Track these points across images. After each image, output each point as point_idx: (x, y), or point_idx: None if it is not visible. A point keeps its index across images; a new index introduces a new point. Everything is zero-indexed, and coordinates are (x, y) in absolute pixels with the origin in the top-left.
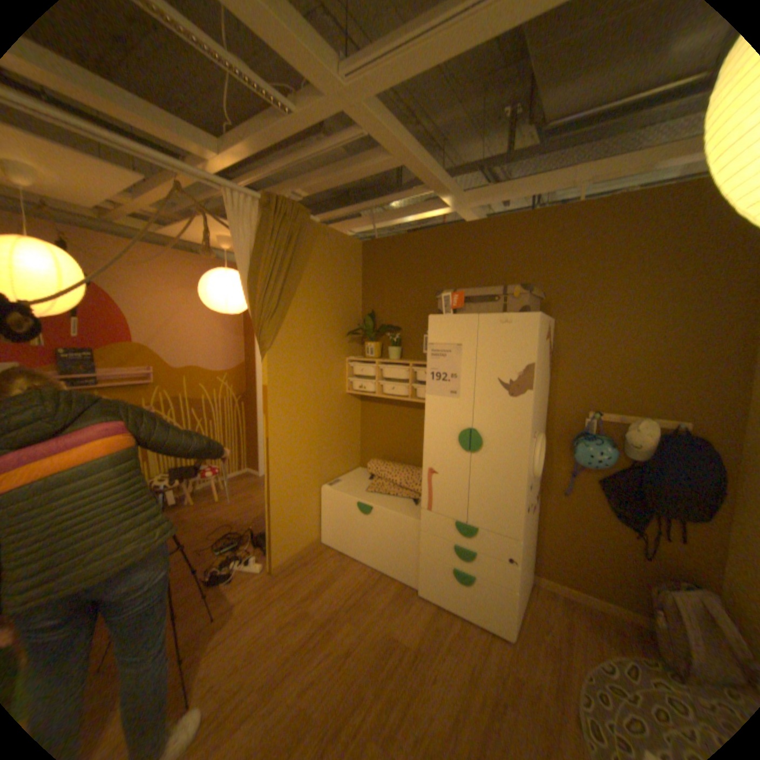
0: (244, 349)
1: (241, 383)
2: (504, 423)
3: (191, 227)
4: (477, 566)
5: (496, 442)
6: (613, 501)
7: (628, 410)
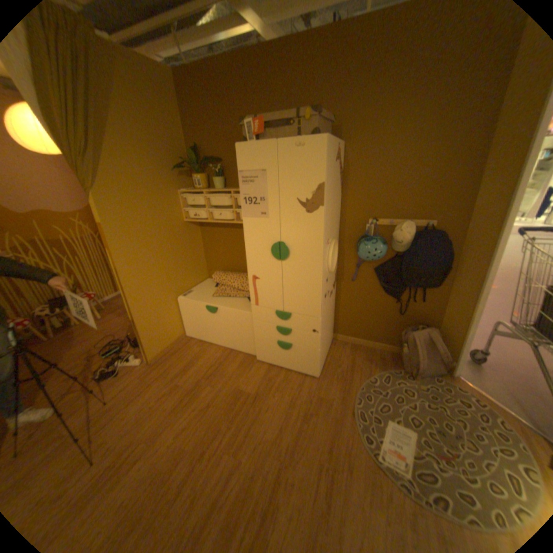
0: None
1: None
2: (304, 235)
3: None
4: (292, 337)
5: (299, 250)
6: (382, 281)
7: (396, 215)
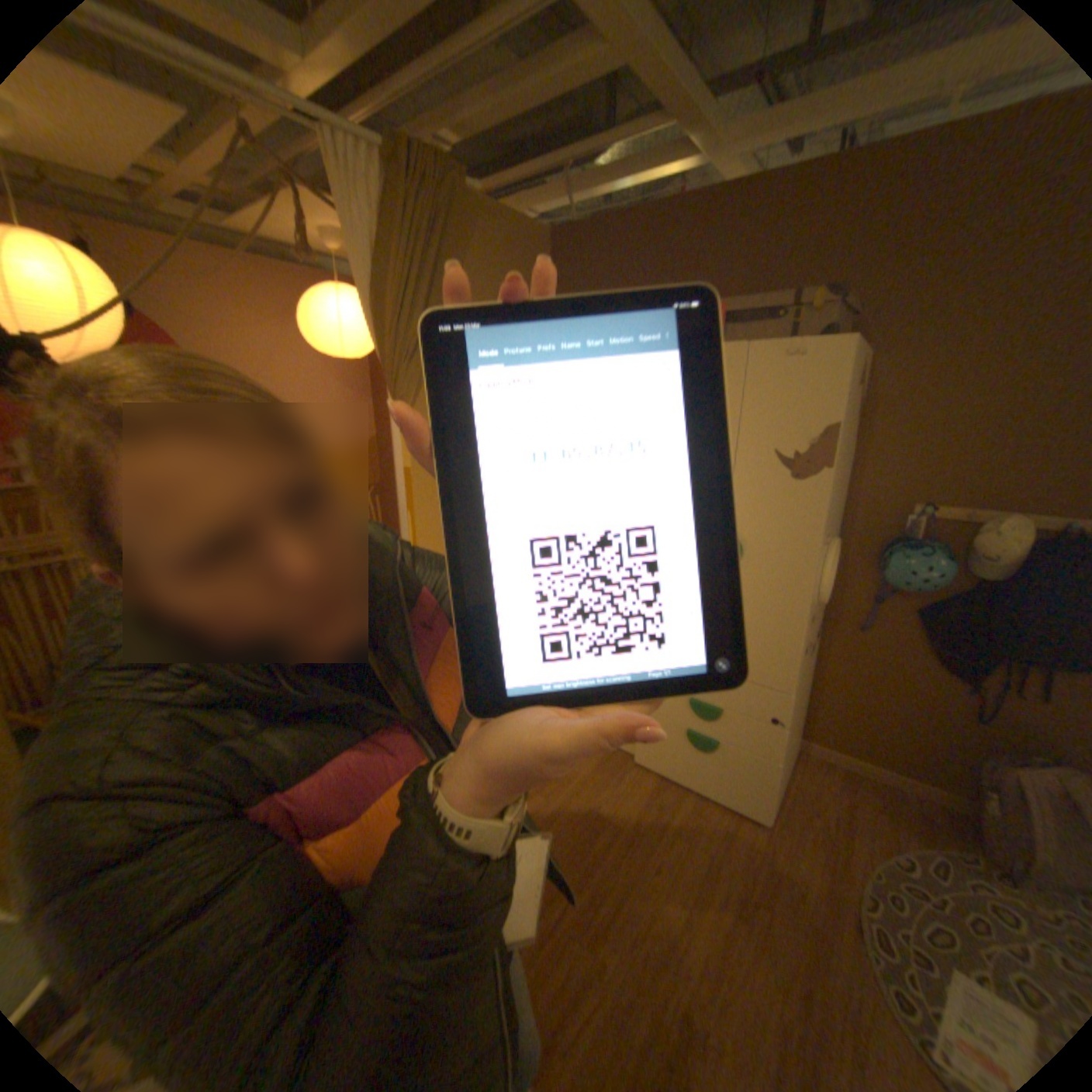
0: (374, 417)
1: (373, 468)
2: (780, 521)
3: (276, 217)
4: (722, 727)
5: (765, 551)
6: (938, 640)
7: (983, 501)
